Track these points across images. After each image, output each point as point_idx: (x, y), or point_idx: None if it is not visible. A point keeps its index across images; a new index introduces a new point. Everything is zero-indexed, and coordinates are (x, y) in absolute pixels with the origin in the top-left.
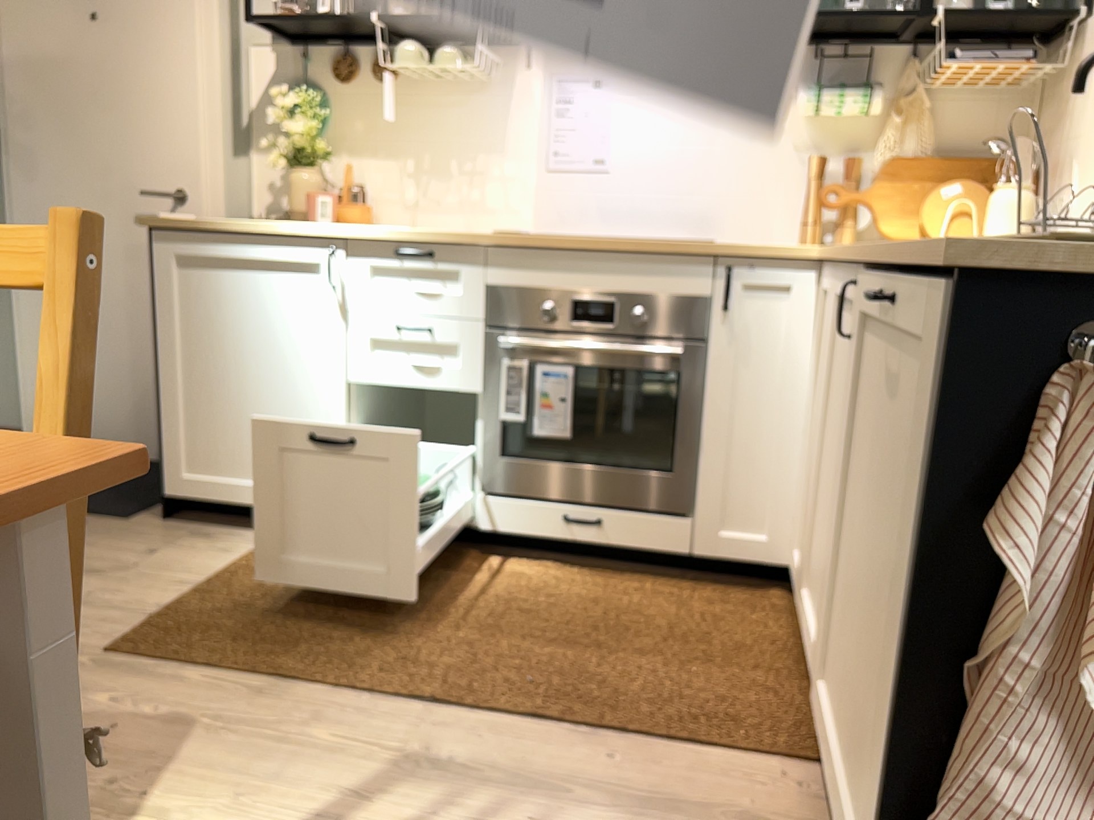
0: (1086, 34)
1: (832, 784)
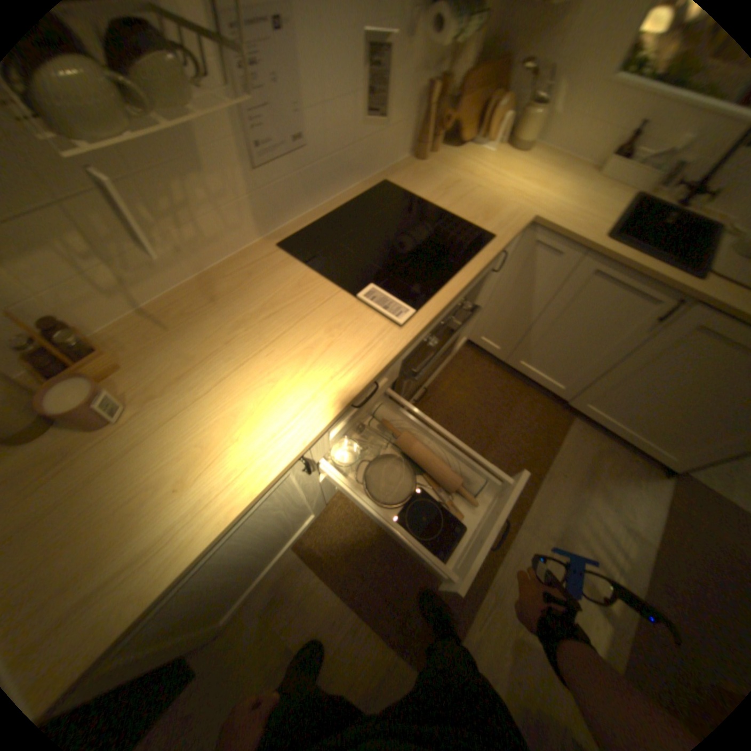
0: None
1: (621, 434)
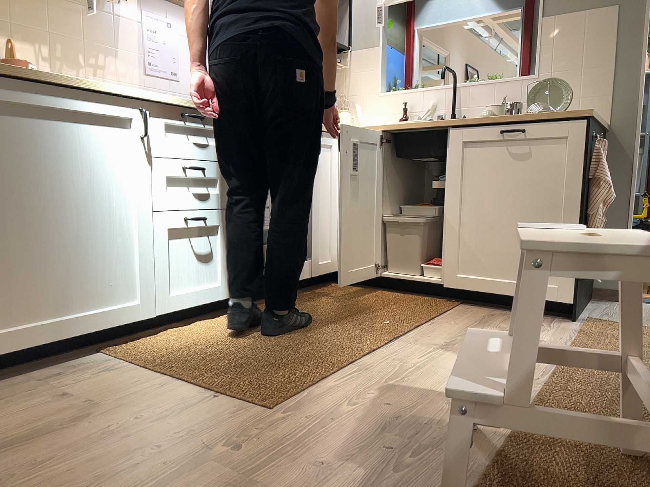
0: (353, 57)
1: (499, 290)
